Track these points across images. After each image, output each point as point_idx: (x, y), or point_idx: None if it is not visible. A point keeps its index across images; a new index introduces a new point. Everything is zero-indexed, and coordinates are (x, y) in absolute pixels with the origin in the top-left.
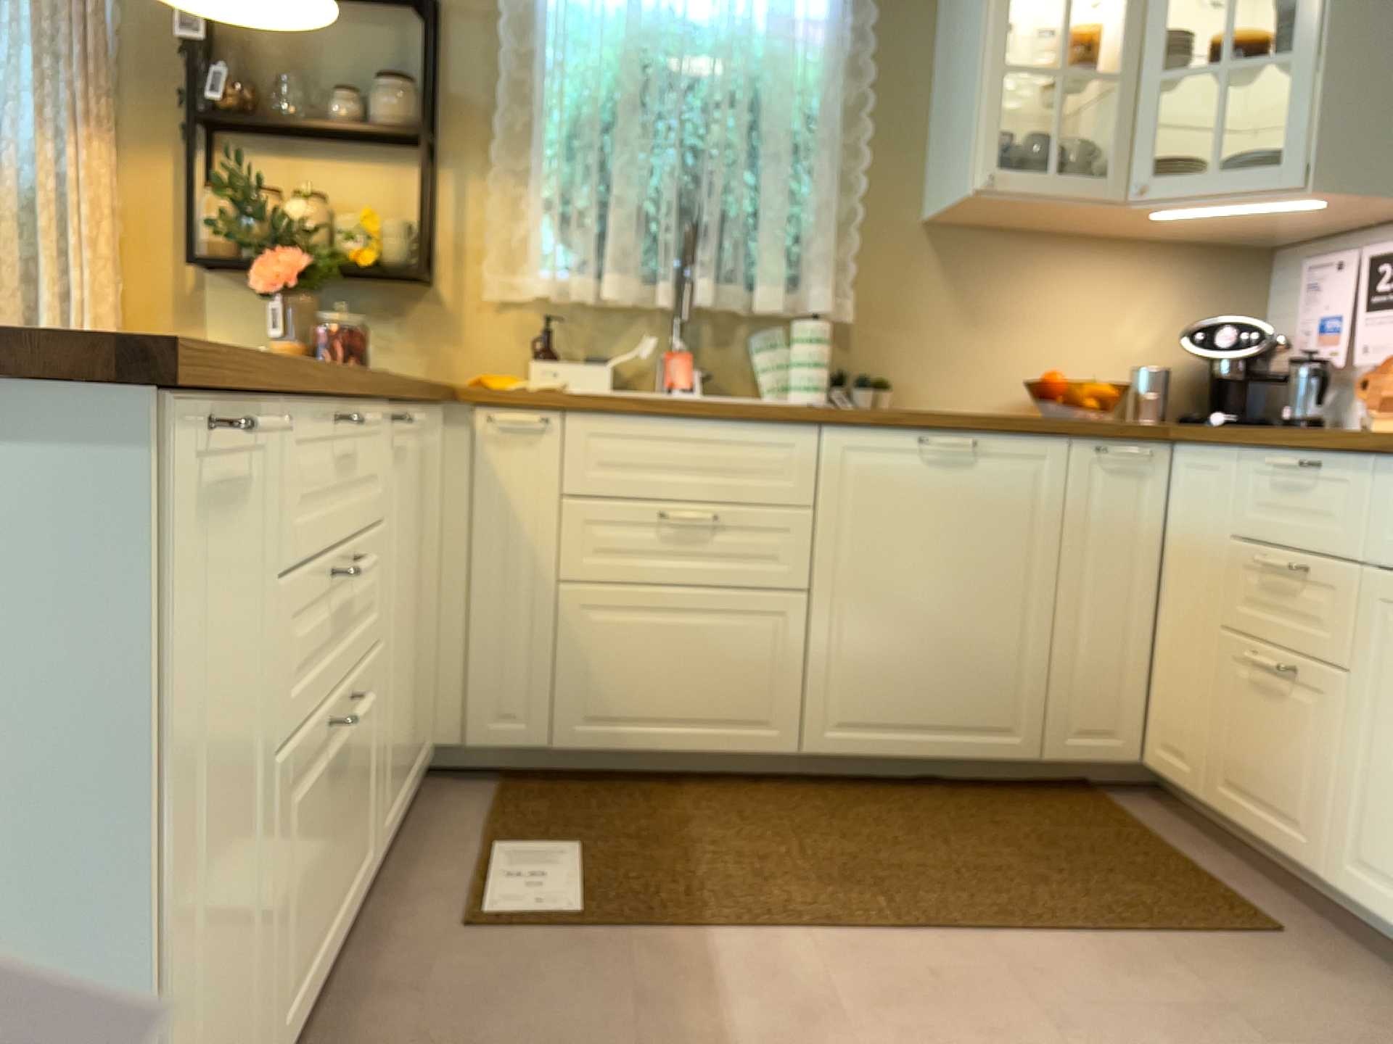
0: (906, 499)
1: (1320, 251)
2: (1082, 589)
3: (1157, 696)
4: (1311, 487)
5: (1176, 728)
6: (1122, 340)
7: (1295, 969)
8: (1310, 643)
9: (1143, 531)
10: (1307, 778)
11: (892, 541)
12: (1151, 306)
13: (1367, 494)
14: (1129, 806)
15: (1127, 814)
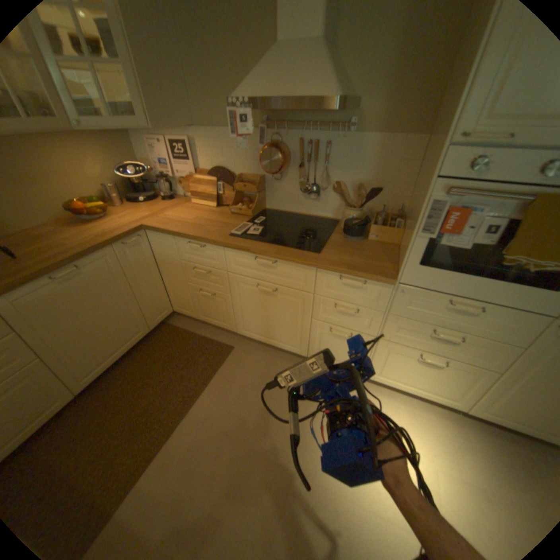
0: (58, 302)
1: (143, 130)
2: (138, 286)
3: (170, 297)
4: (202, 250)
5: (180, 304)
6: (88, 174)
7: (242, 358)
8: (216, 288)
9: (147, 259)
10: (225, 314)
11: (63, 318)
12: (92, 157)
13: (222, 255)
14: (175, 323)
15: (177, 328)
